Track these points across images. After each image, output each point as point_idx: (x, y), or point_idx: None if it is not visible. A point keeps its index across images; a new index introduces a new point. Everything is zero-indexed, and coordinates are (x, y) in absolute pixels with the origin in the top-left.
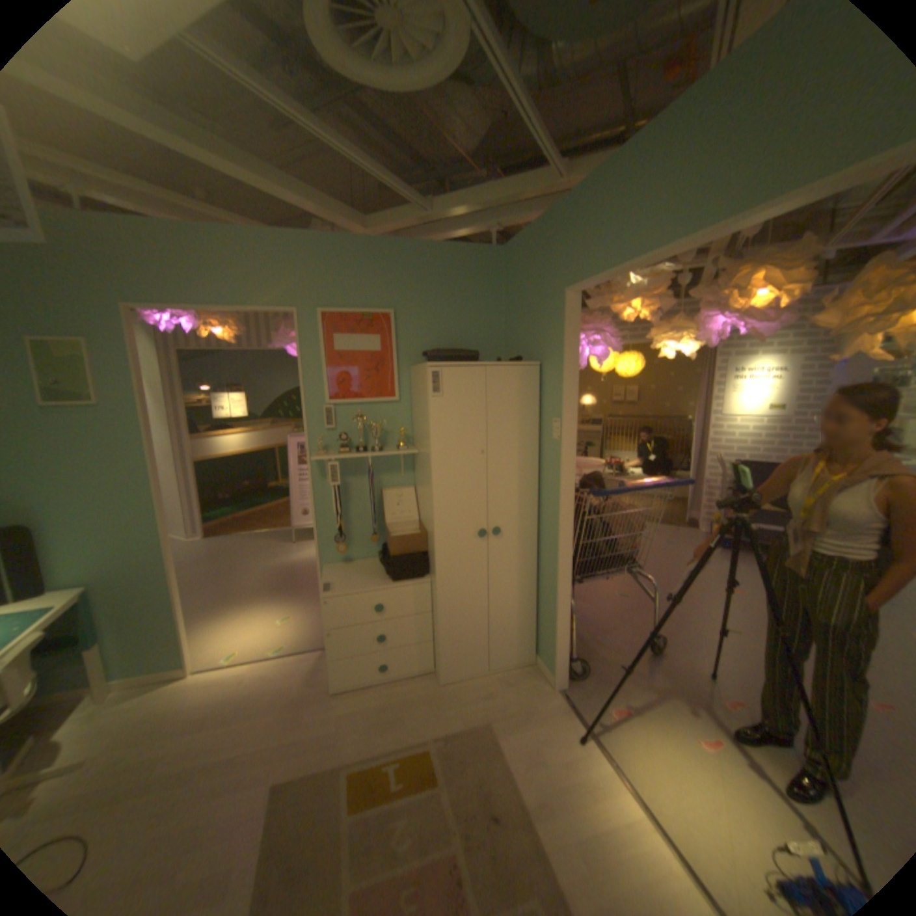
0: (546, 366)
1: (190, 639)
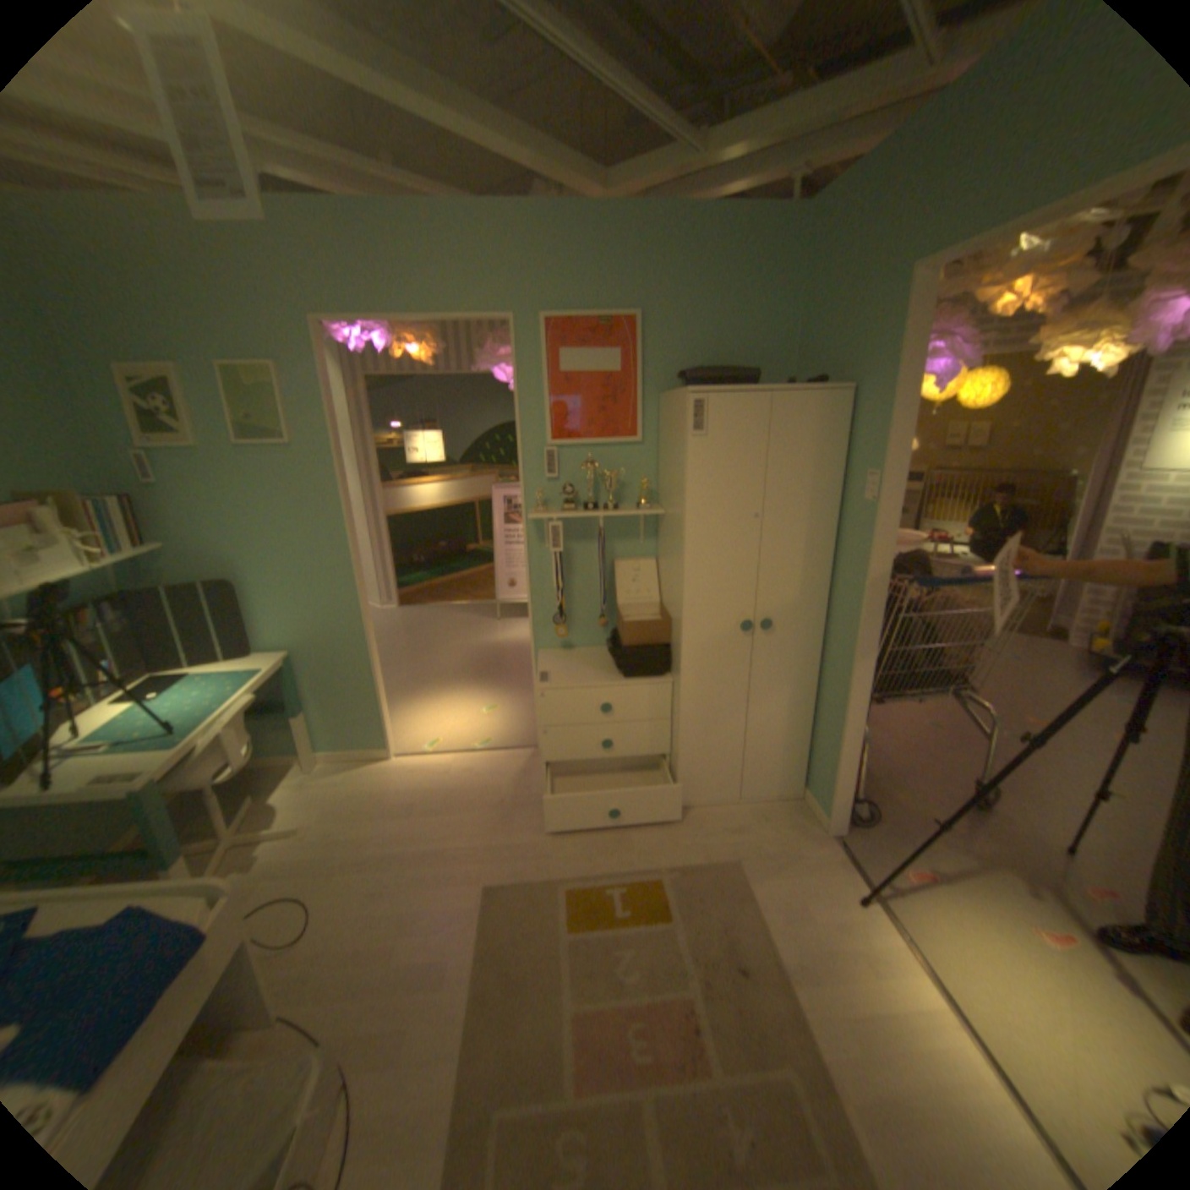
0: (864, 391)
1: (391, 719)
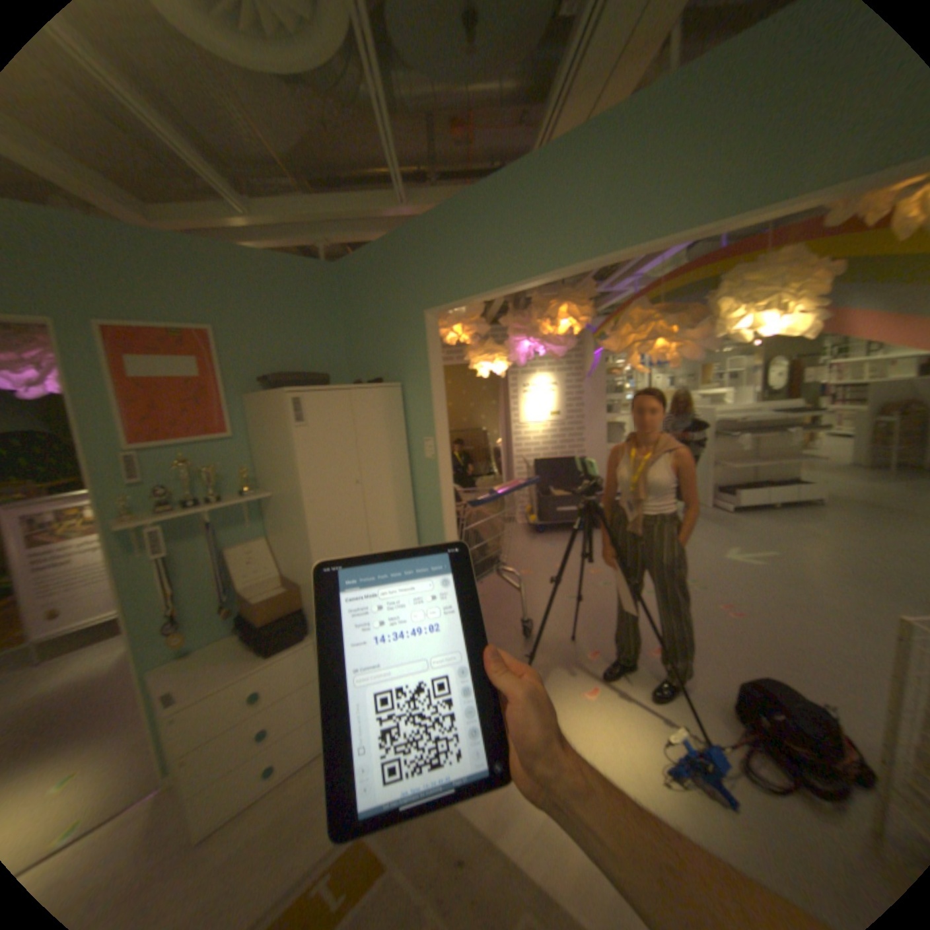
0: (410, 387)
1: None
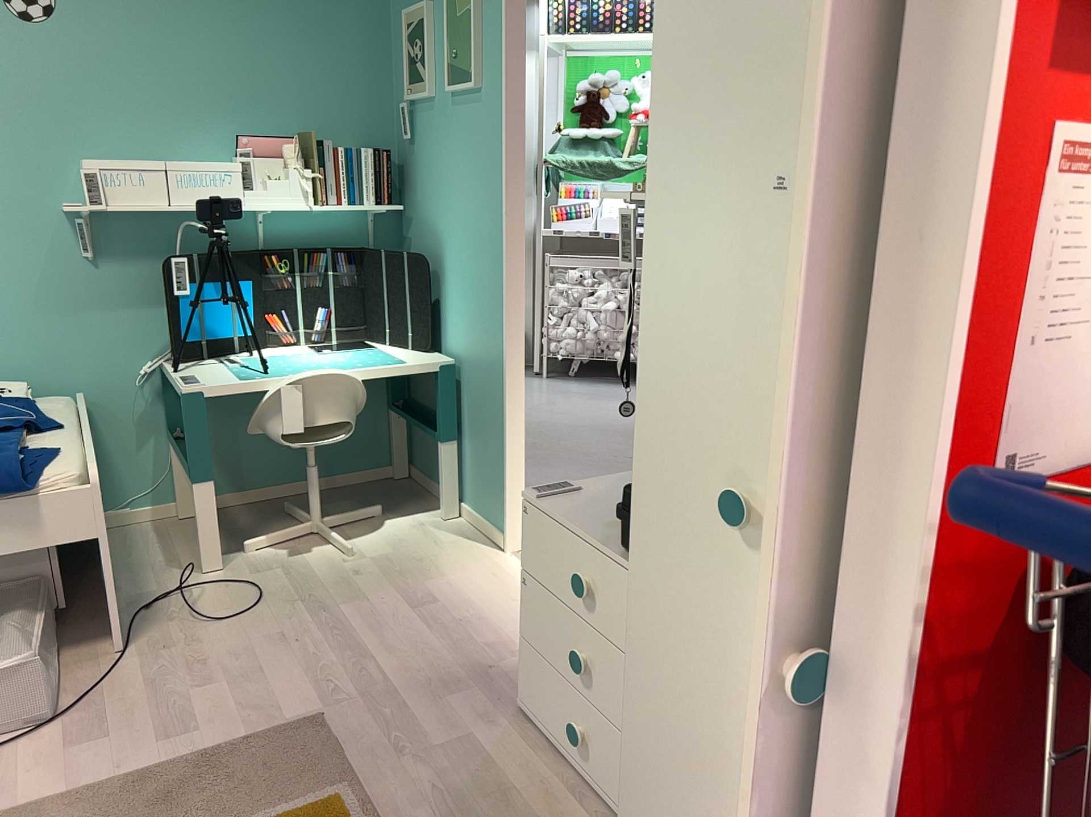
0: None
1: None
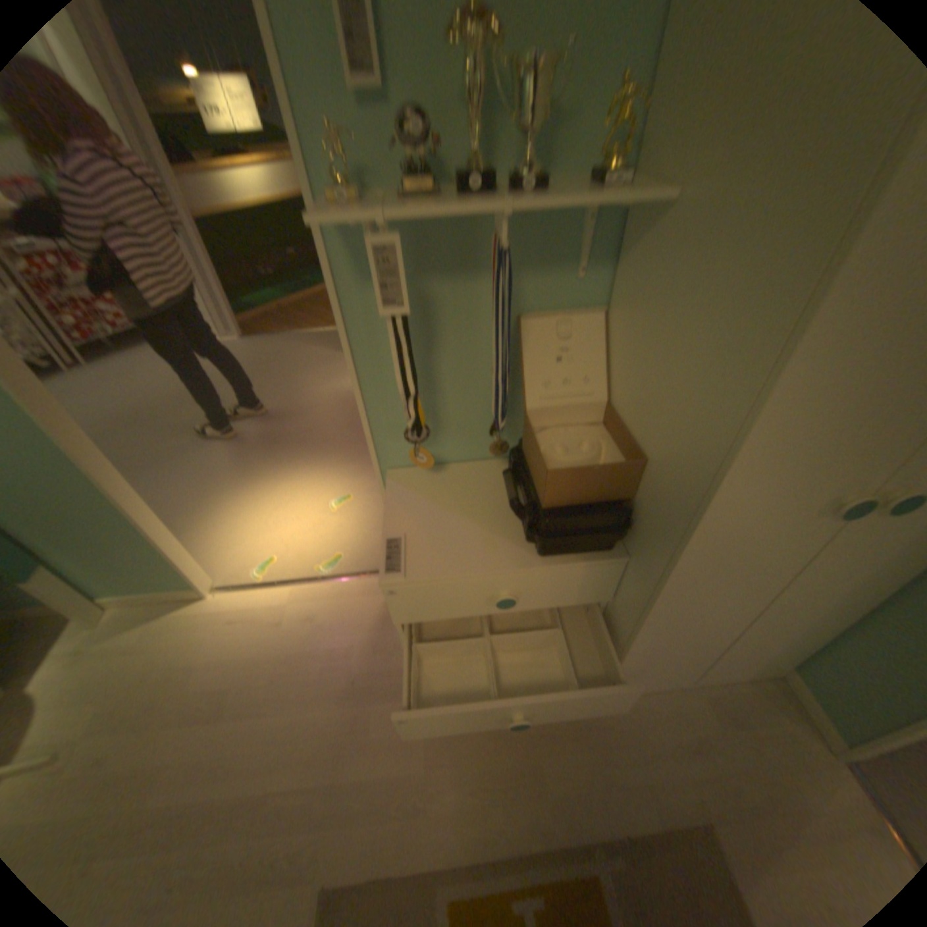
0: None
1: (214, 516)
